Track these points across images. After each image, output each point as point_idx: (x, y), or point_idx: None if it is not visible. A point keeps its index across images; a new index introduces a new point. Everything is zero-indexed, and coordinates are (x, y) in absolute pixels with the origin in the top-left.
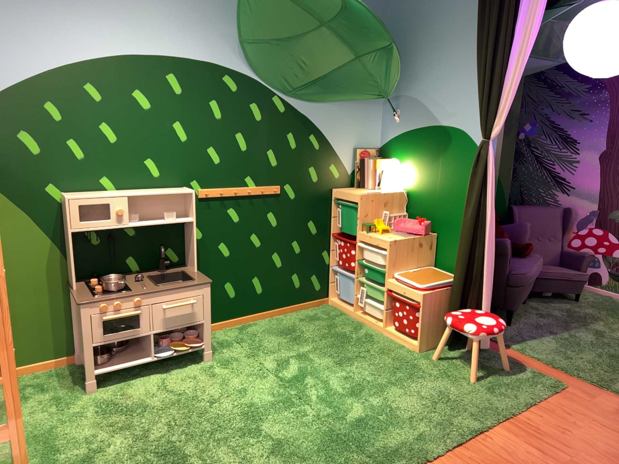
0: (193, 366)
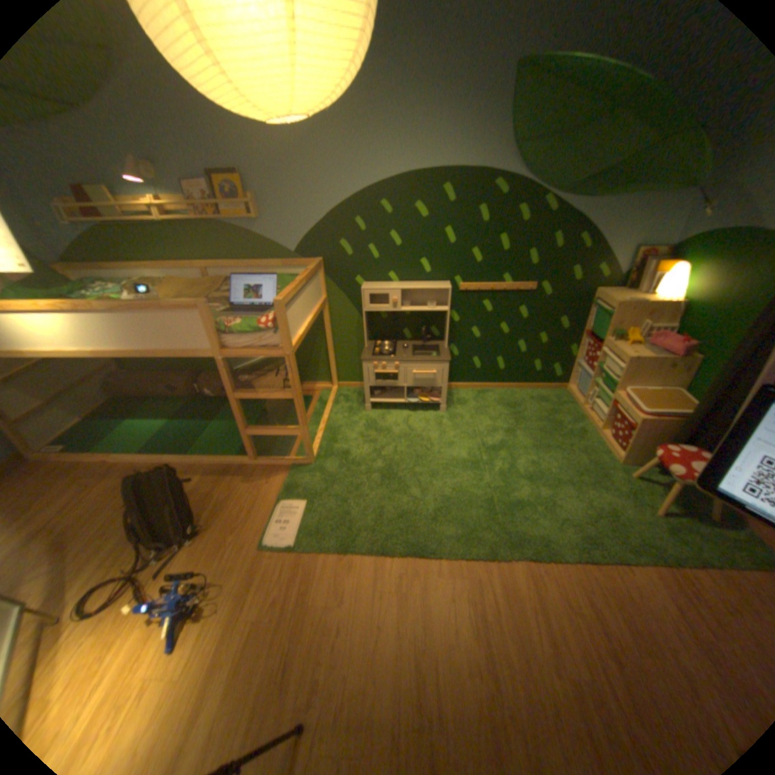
0: (430, 413)
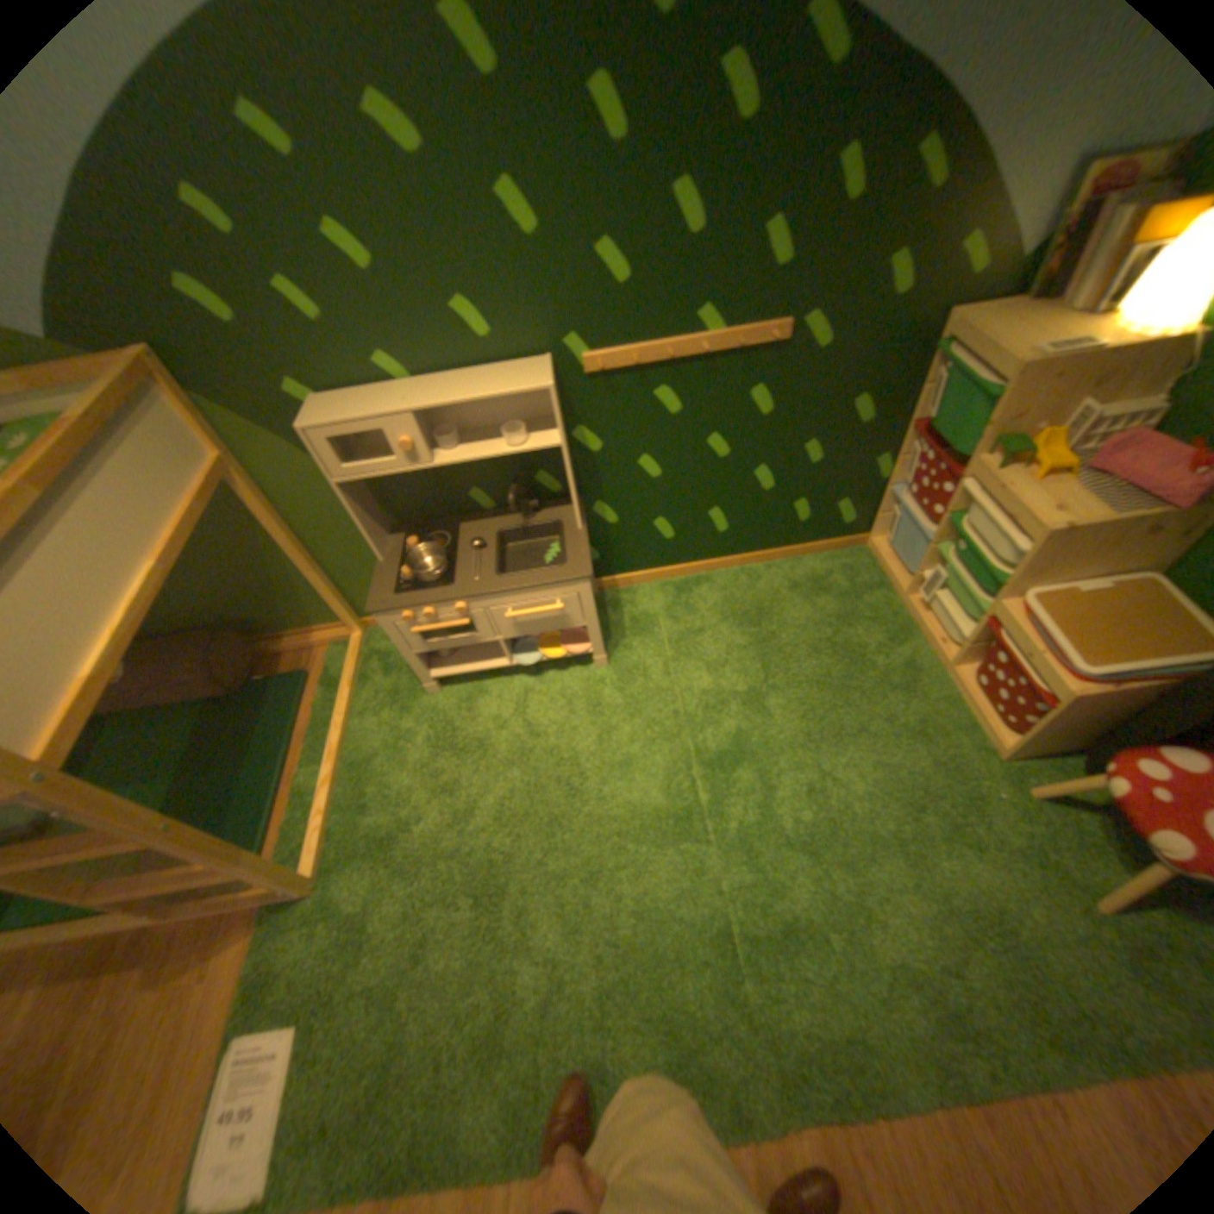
0: (577, 671)
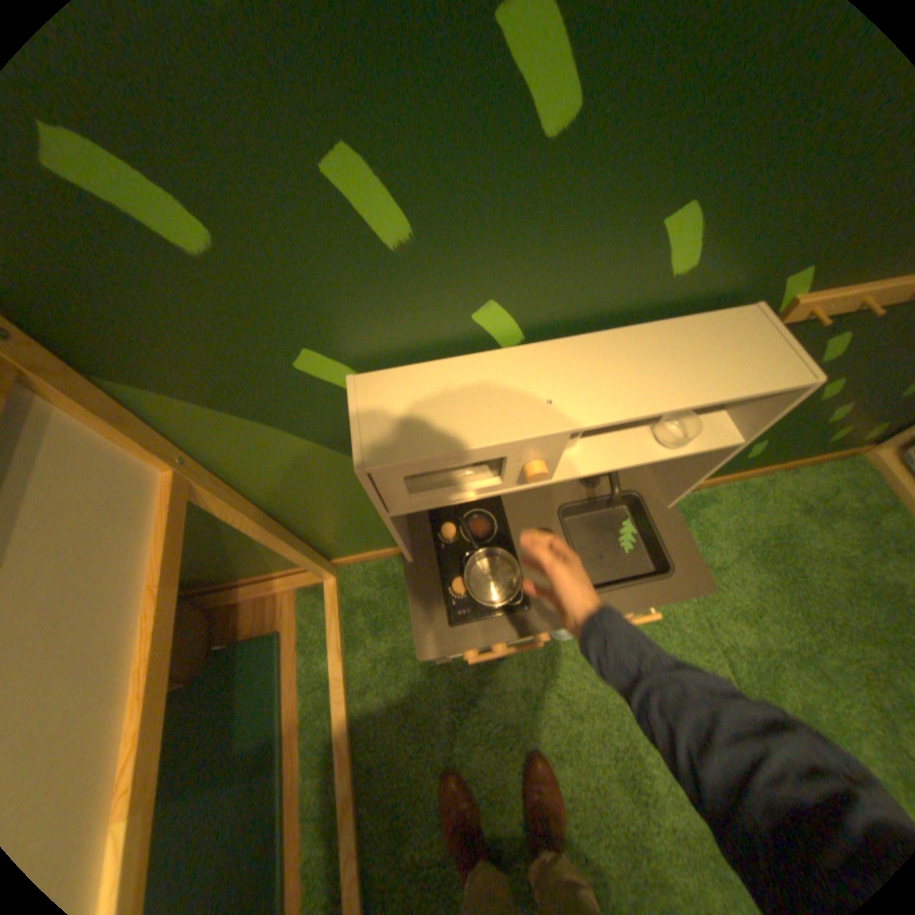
0: None
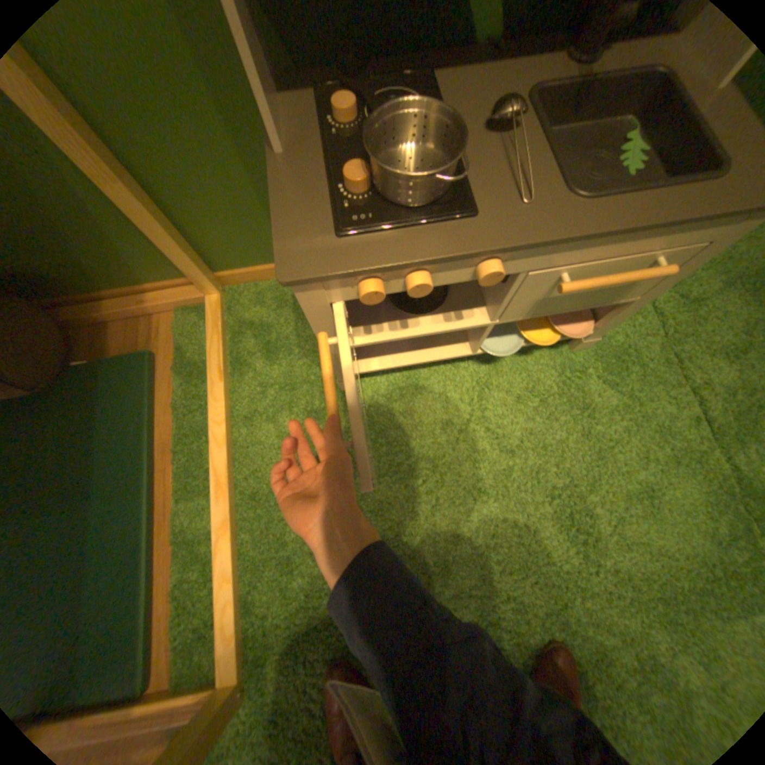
0: (544, 354)
